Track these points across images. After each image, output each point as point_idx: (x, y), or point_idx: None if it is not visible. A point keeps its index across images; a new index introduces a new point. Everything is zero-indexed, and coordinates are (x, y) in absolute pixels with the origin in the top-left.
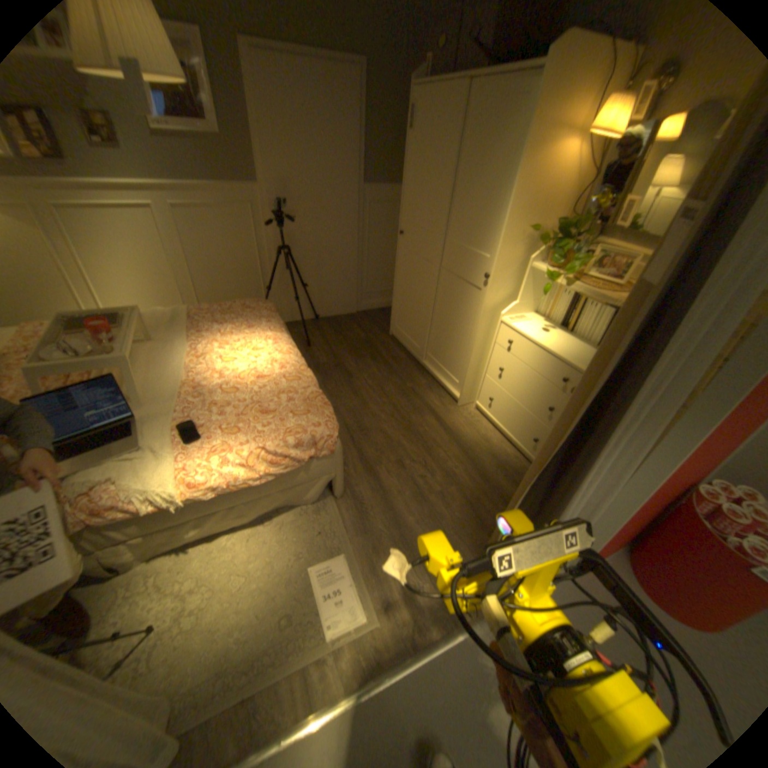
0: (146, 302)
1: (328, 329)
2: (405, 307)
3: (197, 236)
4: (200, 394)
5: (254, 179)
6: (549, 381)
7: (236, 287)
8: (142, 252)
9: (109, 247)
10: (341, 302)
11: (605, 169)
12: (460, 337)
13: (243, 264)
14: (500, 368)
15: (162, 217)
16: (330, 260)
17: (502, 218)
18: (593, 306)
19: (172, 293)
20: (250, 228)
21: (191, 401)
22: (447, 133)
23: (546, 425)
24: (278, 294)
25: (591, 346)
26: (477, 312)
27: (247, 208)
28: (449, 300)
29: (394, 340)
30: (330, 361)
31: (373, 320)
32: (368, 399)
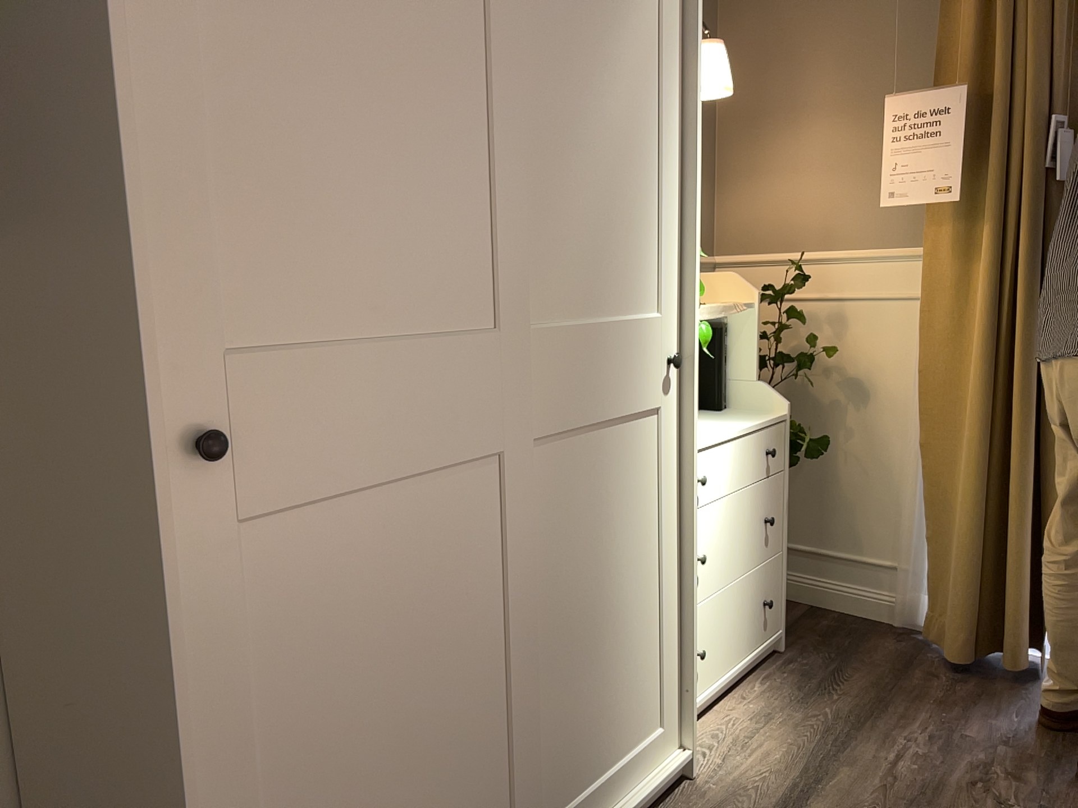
0: None
1: None
2: None
3: None
4: None
5: None
6: (755, 484)
7: None
8: None
9: None
10: None
11: None
12: (635, 602)
13: None
14: (704, 559)
15: None
16: None
17: (668, 213)
18: None
19: None
20: None
21: None
22: None
23: (768, 561)
24: None
25: None
26: (667, 475)
27: None
28: (577, 532)
29: None
30: None
31: None
32: None
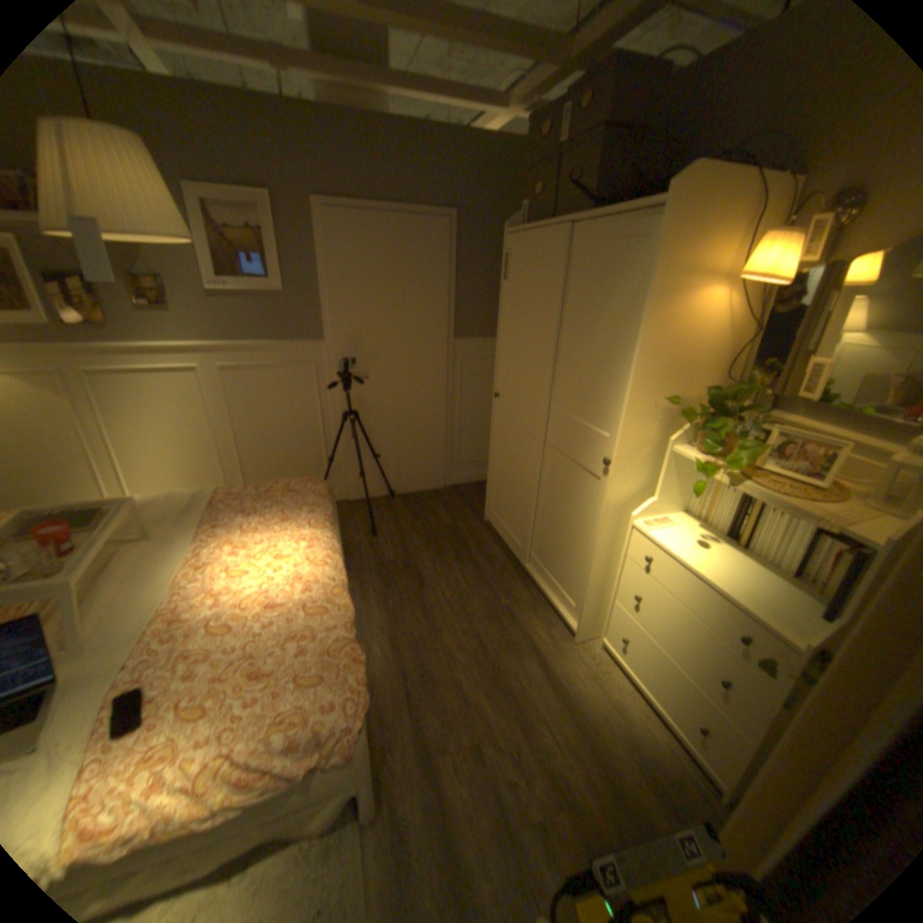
0: (179, 477)
1: (404, 510)
2: (502, 488)
3: (250, 401)
4: (173, 636)
5: (322, 337)
6: (719, 636)
7: (292, 458)
8: (182, 420)
9: (143, 415)
10: (425, 475)
11: (769, 323)
12: (574, 541)
13: (303, 432)
14: (636, 596)
15: (209, 380)
16: (412, 425)
17: (623, 388)
18: (778, 515)
19: (212, 467)
20: (314, 390)
21: (155, 650)
22: (547, 283)
23: (721, 711)
24: (344, 466)
25: (784, 579)
26: (597, 510)
27: (311, 369)
28: (558, 487)
29: (489, 529)
30: (399, 559)
31: (465, 498)
32: (442, 624)
